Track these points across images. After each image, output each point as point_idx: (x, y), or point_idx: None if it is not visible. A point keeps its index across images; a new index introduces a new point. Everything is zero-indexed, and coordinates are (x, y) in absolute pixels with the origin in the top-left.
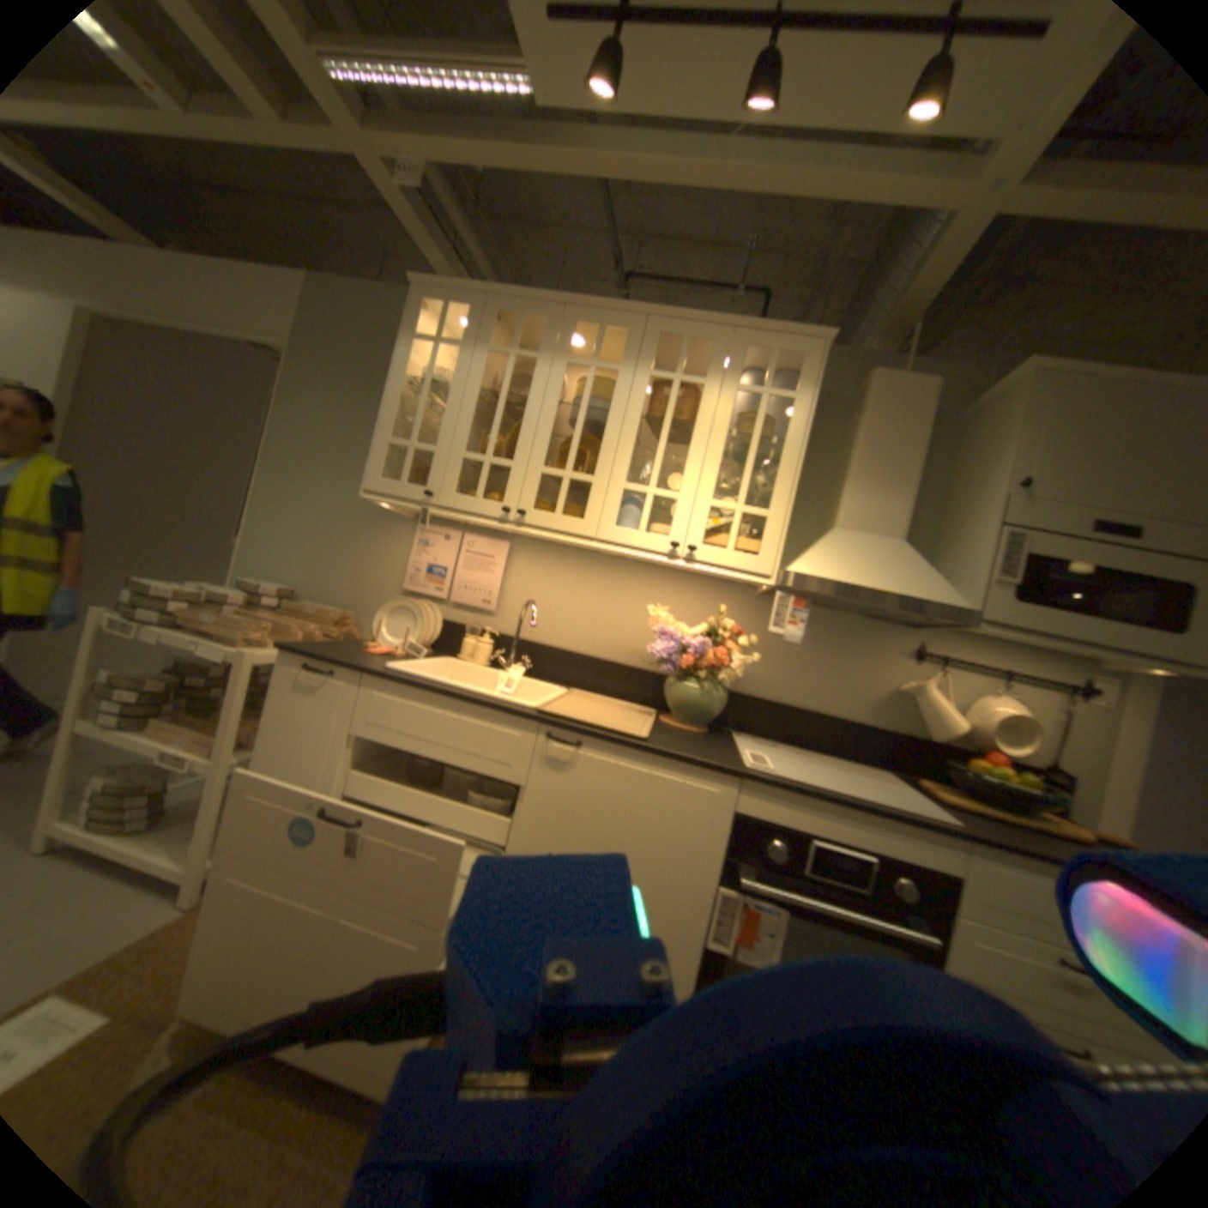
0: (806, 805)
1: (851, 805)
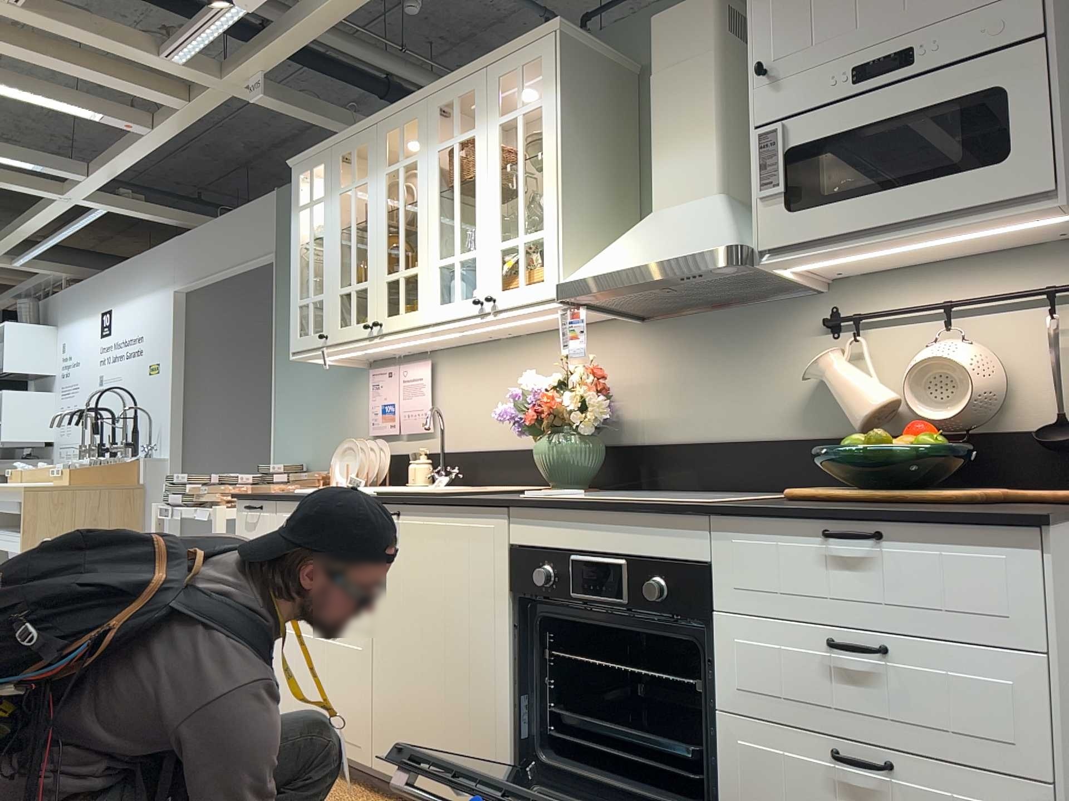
0: (559, 518)
1: (588, 505)
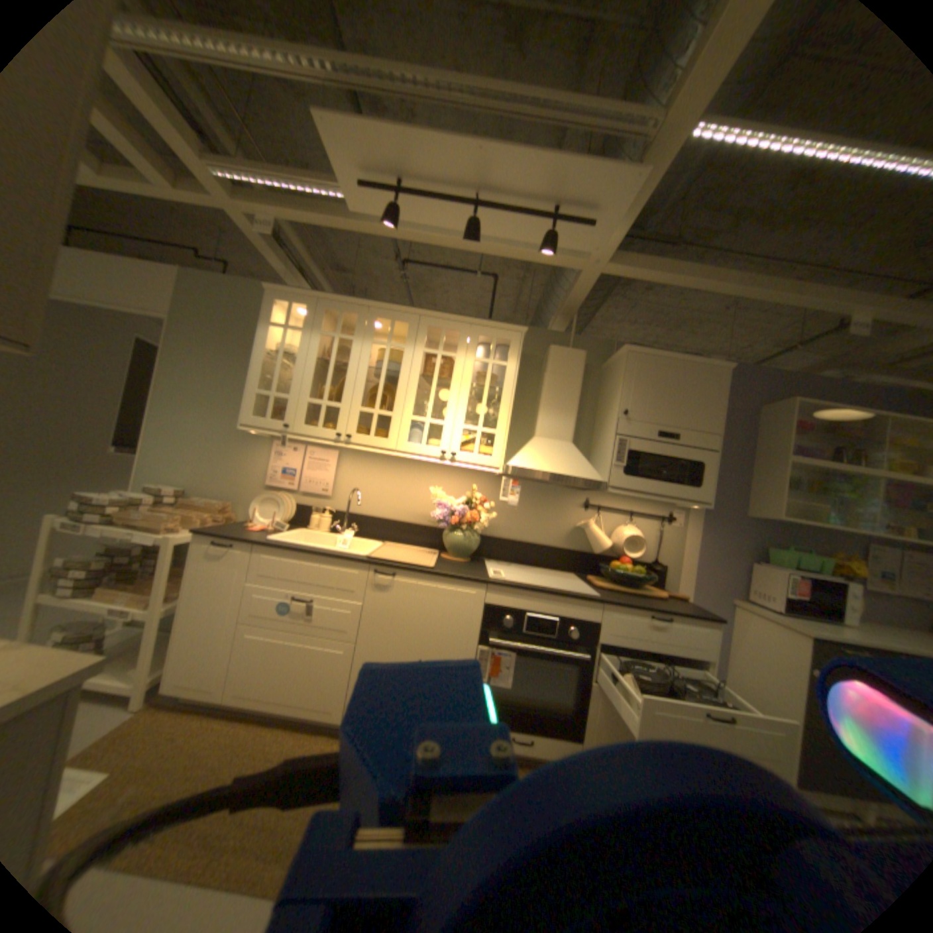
0: (519, 594)
1: (542, 591)
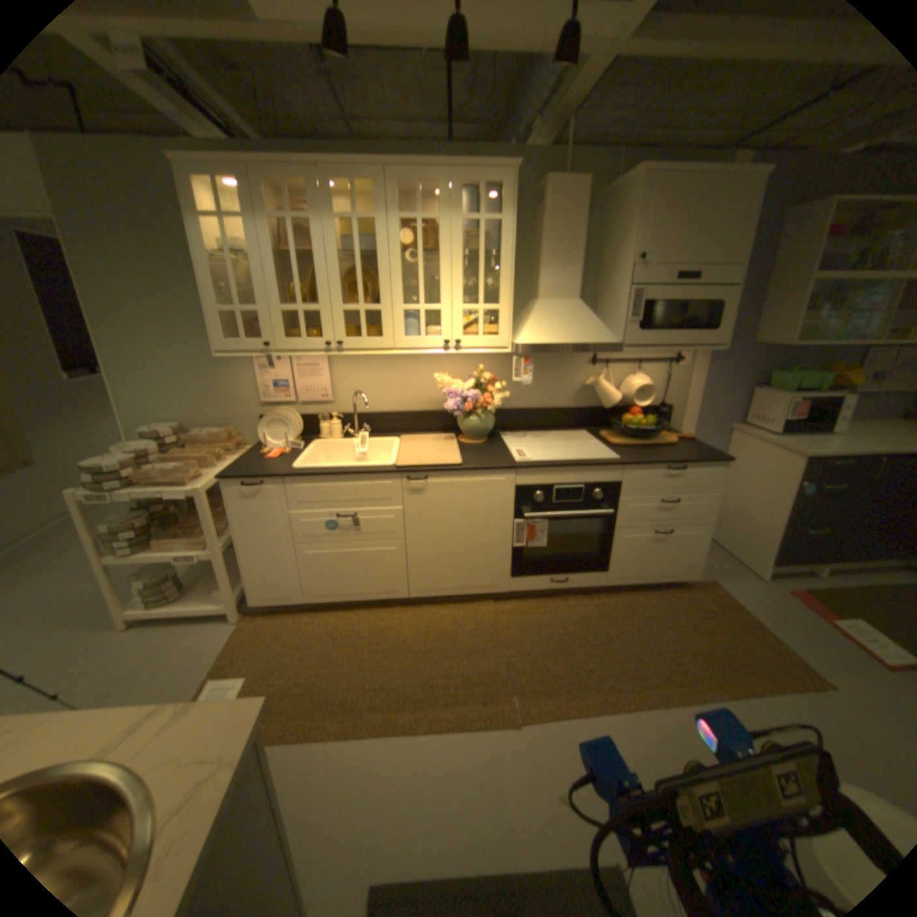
0: (548, 473)
1: (569, 468)
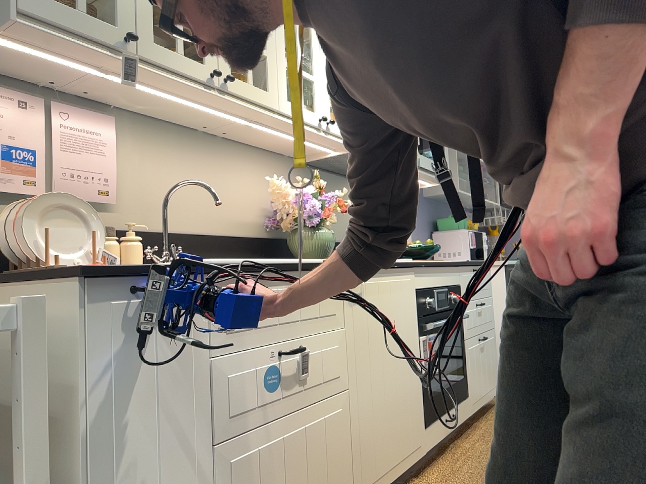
0: (430, 271)
1: (441, 263)
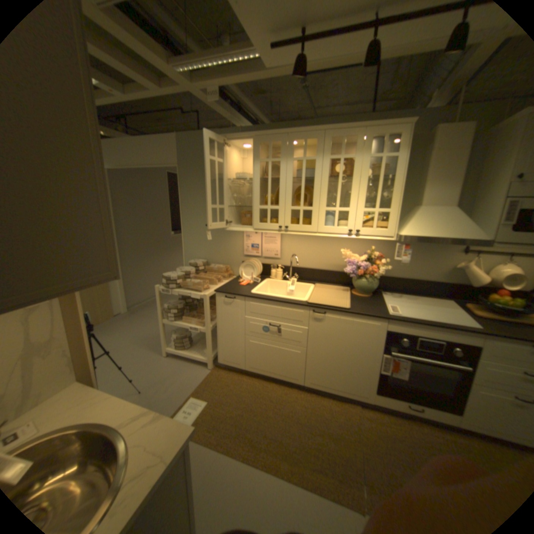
0: (418, 328)
1: (437, 327)
